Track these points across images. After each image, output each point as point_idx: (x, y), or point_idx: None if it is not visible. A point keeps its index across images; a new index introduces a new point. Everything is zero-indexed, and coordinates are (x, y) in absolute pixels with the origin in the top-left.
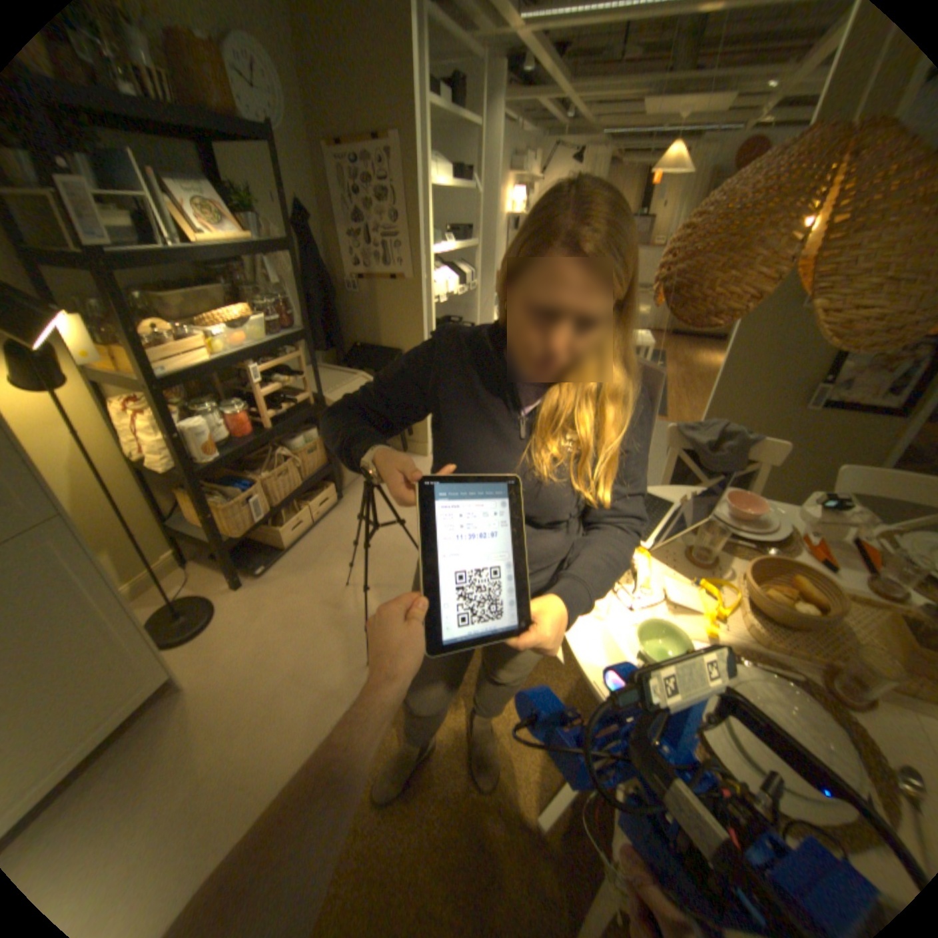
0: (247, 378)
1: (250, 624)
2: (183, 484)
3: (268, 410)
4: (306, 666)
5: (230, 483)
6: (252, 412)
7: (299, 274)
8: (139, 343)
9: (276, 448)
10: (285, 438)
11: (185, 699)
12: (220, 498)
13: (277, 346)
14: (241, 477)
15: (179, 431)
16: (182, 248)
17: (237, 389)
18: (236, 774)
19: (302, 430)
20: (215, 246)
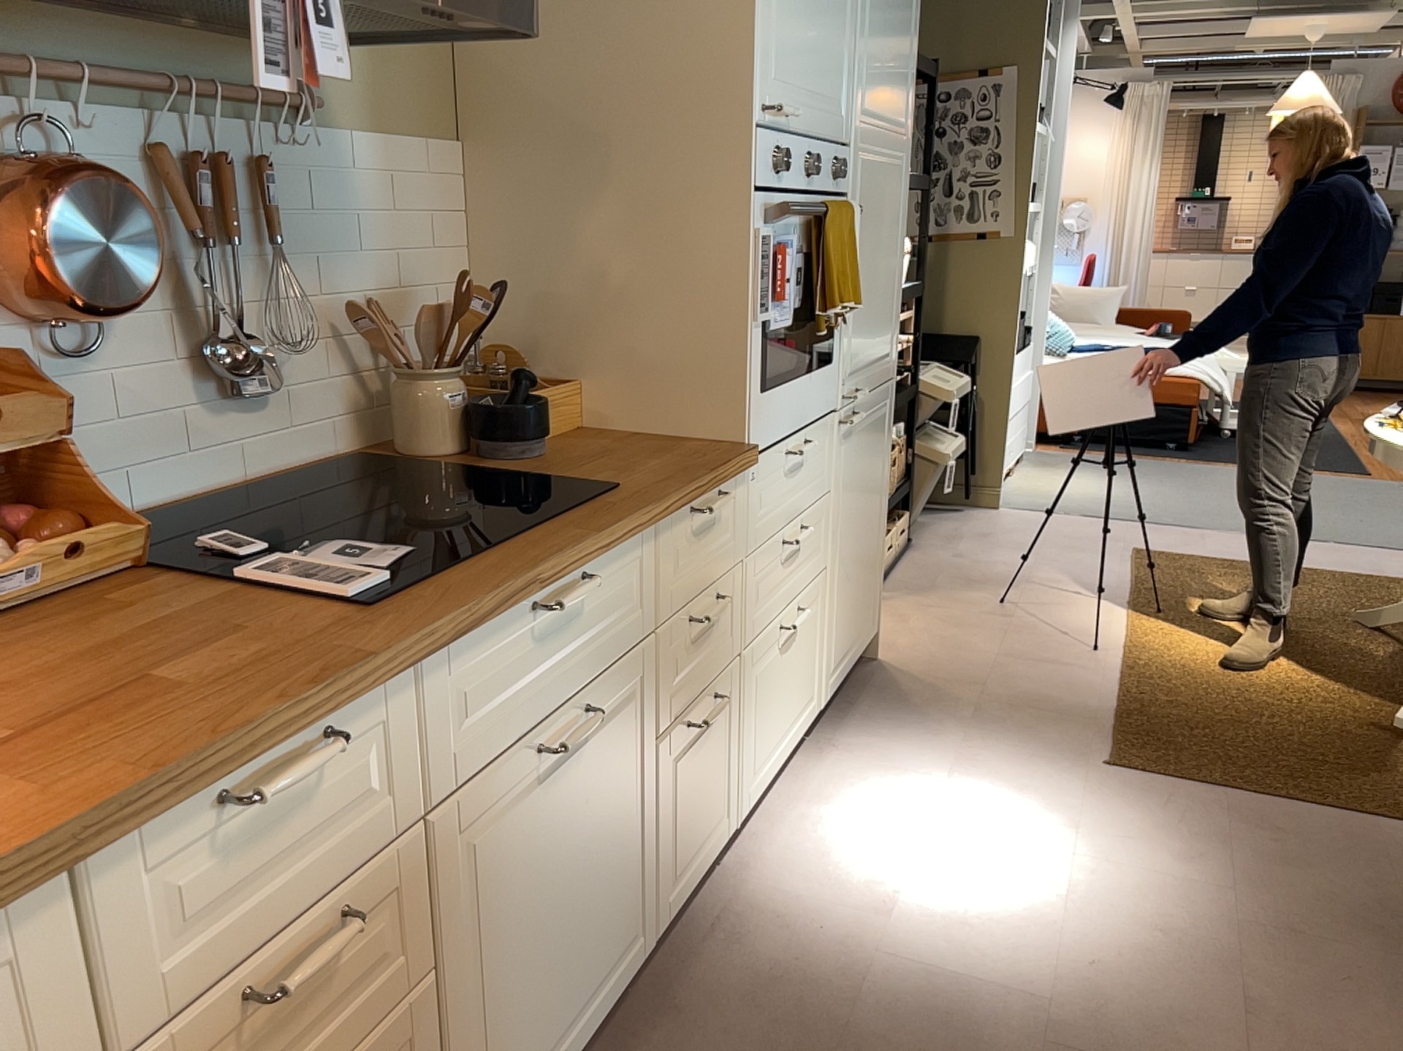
0: None
1: (903, 623)
2: None
3: None
4: (1012, 648)
5: None
6: None
7: None
8: None
9: None
10: None
11: (888, 662)
12: None
13: None
14: None
15: None
16: None
17: None
18: (1010, 699)
19: None
20: None
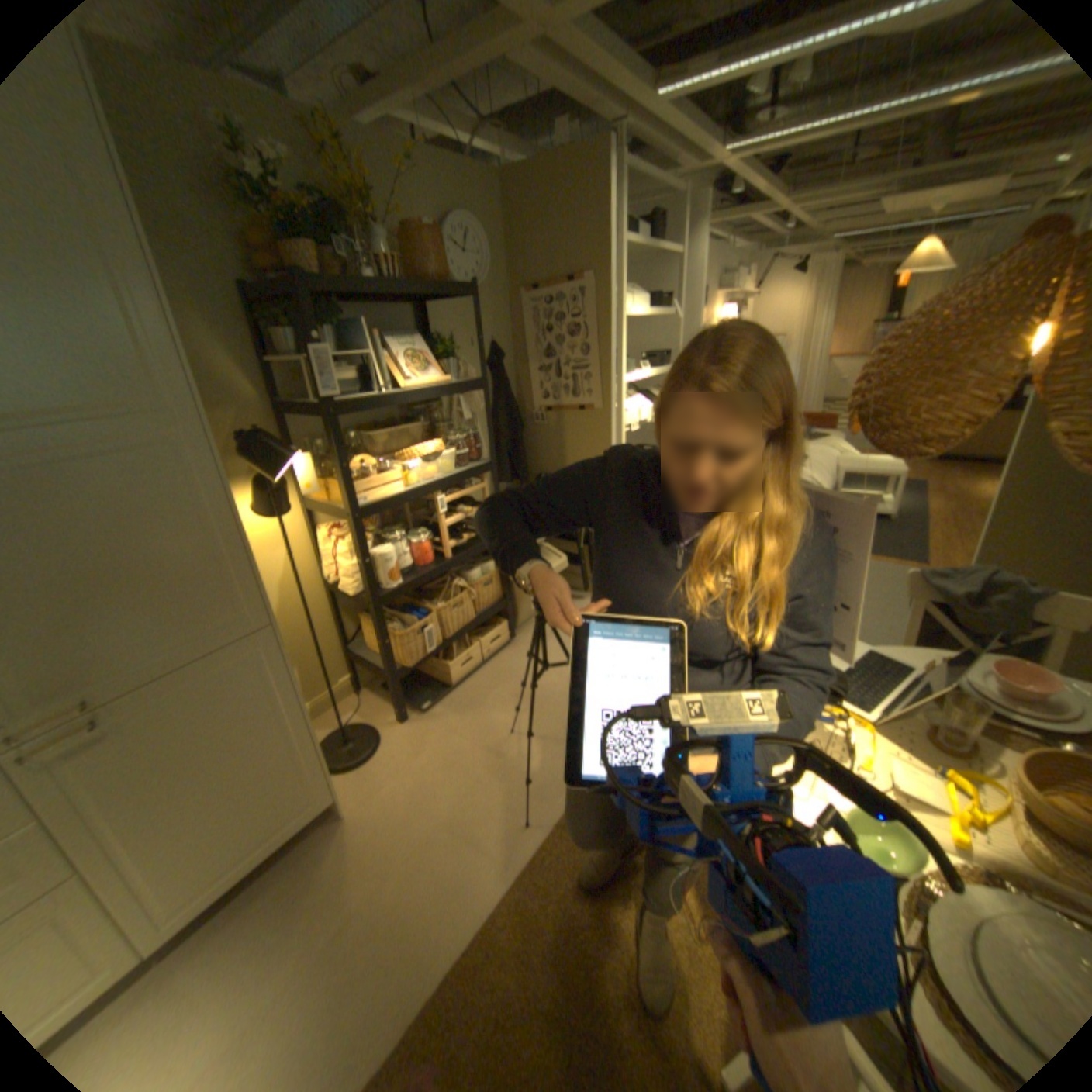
0: (434, 509)
1: (412, 761)
2: (368, 608)
3: (450, 540)
4: (462, 816)
5: (408, 612)
6: (435, 542)
7: (490, 409)
8: (349, 477)
9: (454, 579)
10: (463, 569)
11: (344, 829)
12: (398, 625)
13: (464, 479)
14: (419, 605)
15: (370, 557)
16: (393, 394)
17: (424, 519)
18: (382, 922)
19: (480, 562)
20: (419, 390)
